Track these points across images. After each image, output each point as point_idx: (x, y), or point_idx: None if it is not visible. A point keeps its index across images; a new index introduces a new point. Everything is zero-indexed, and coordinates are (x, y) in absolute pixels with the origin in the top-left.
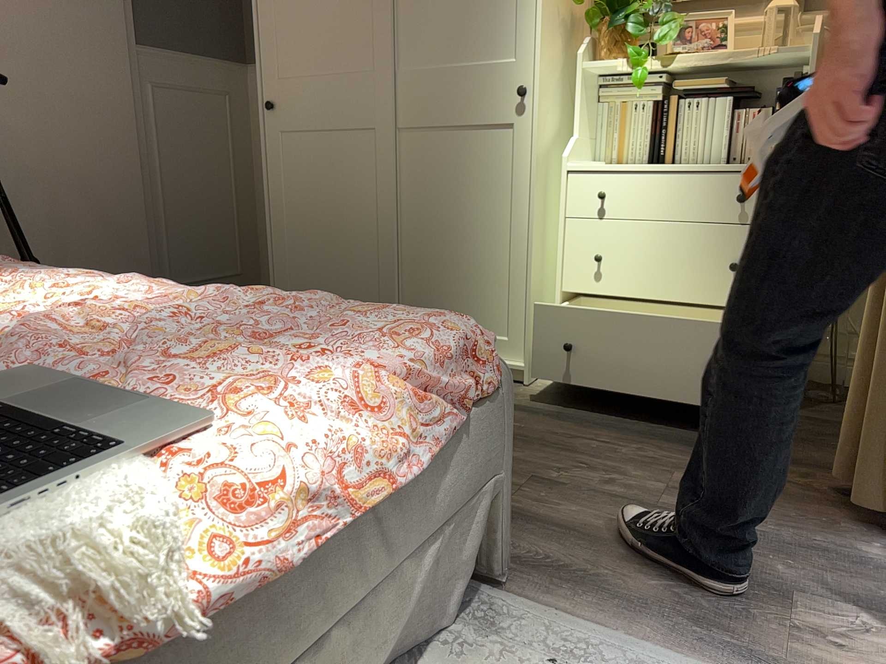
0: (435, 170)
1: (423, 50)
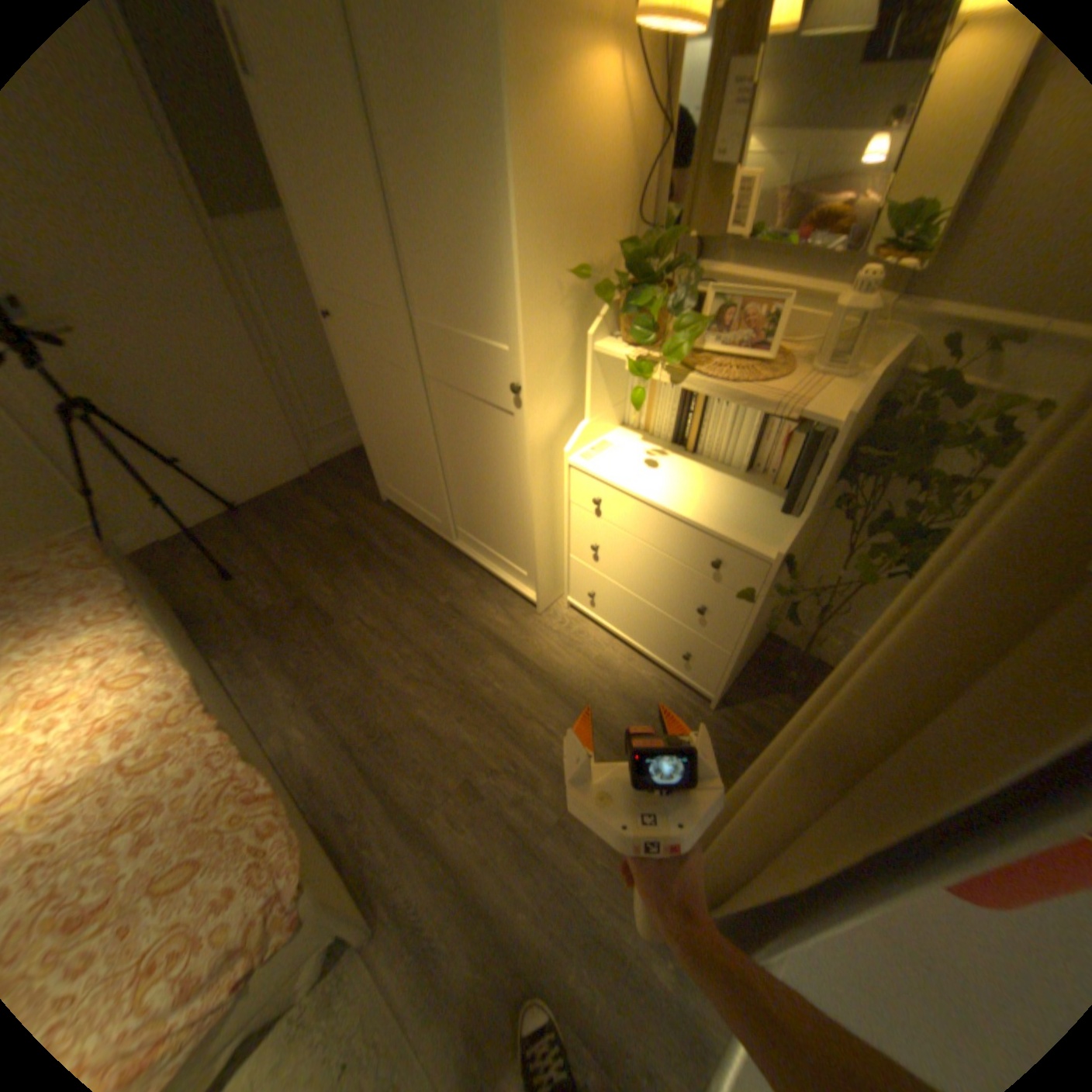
0: (459, 425)
1: (429, 303)
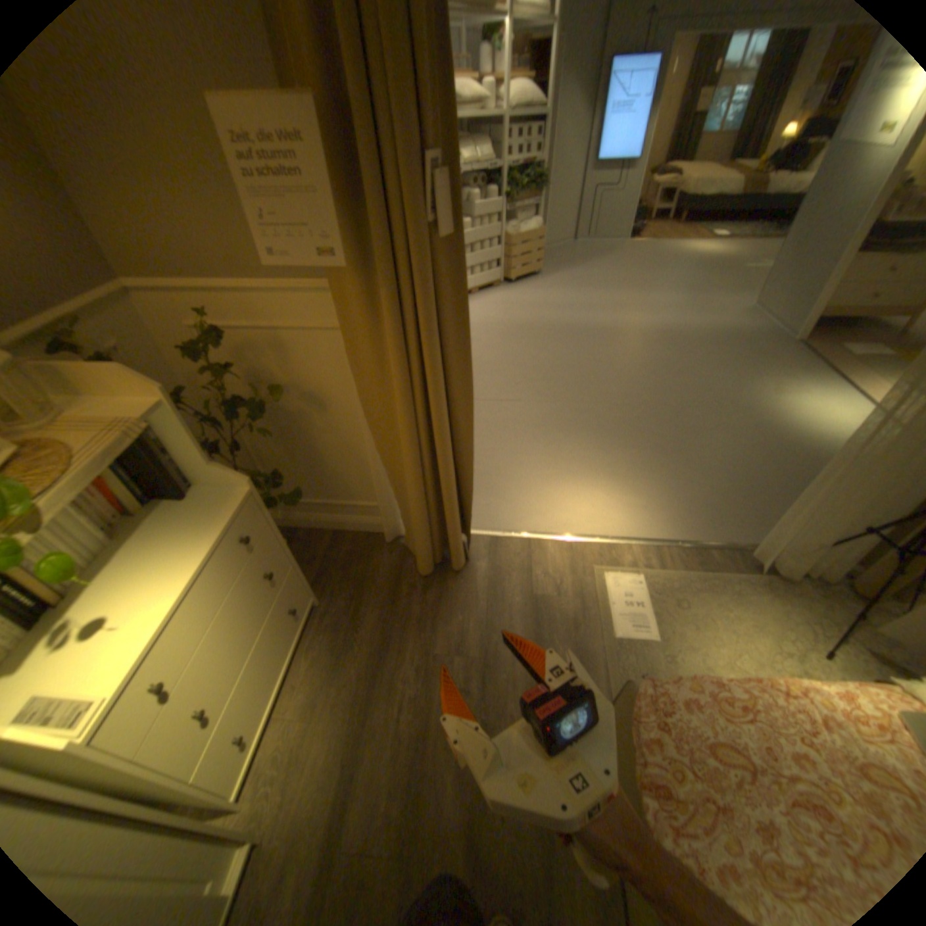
0: None
1: None
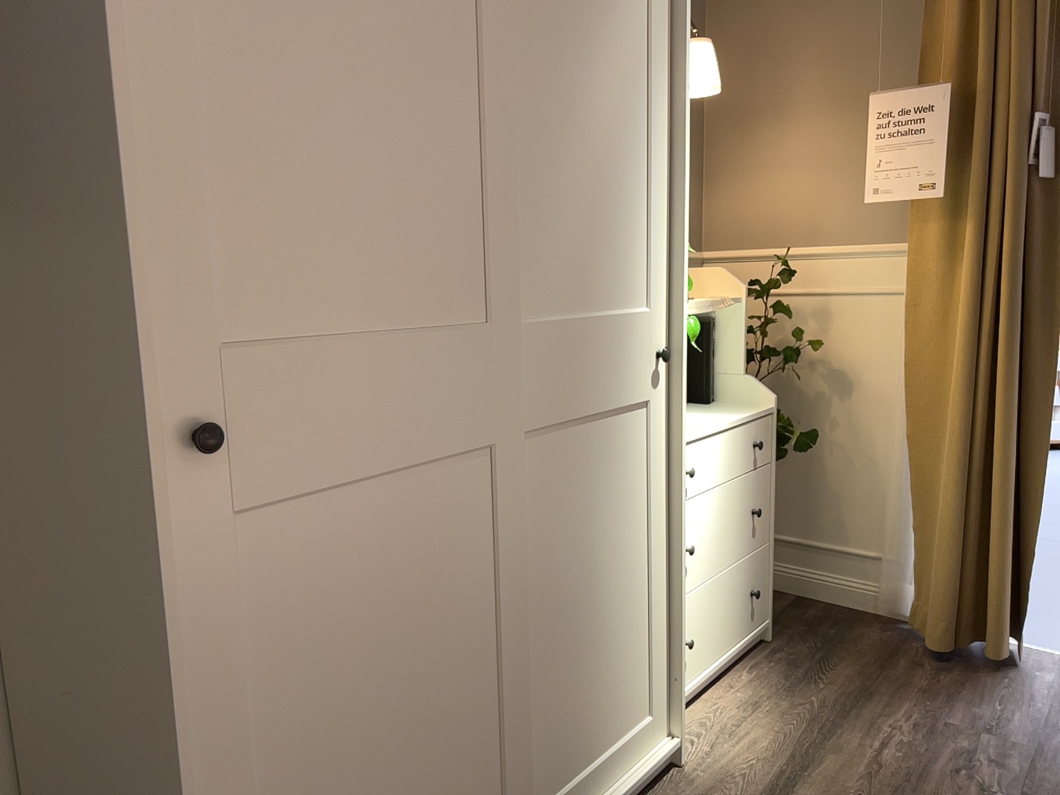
0: (568, 489)
1: (551, 294)
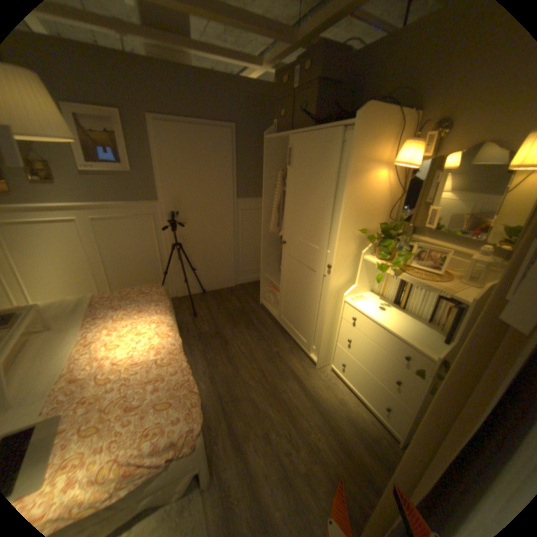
0: (302, 277)
1: (304, 233)
